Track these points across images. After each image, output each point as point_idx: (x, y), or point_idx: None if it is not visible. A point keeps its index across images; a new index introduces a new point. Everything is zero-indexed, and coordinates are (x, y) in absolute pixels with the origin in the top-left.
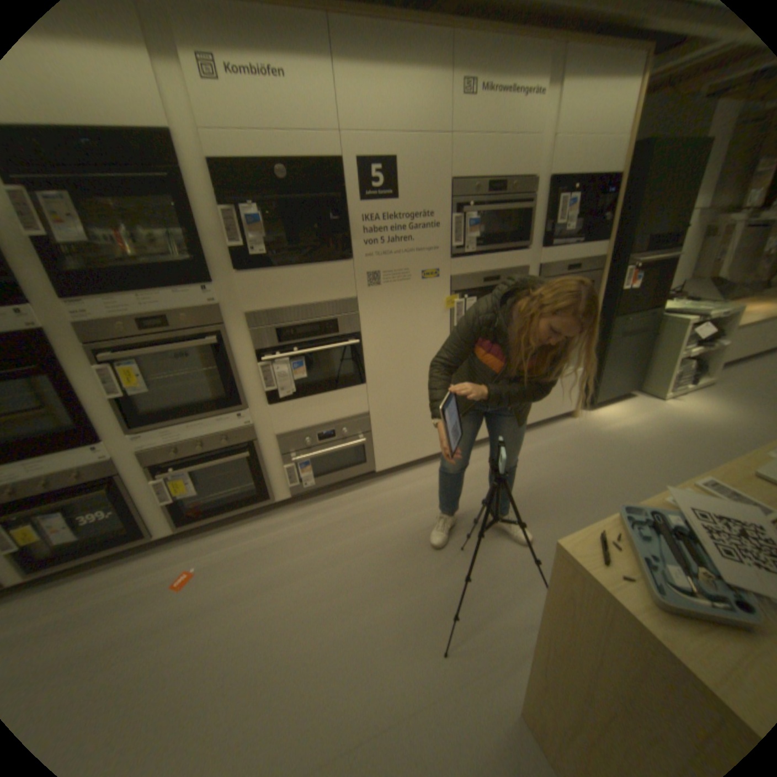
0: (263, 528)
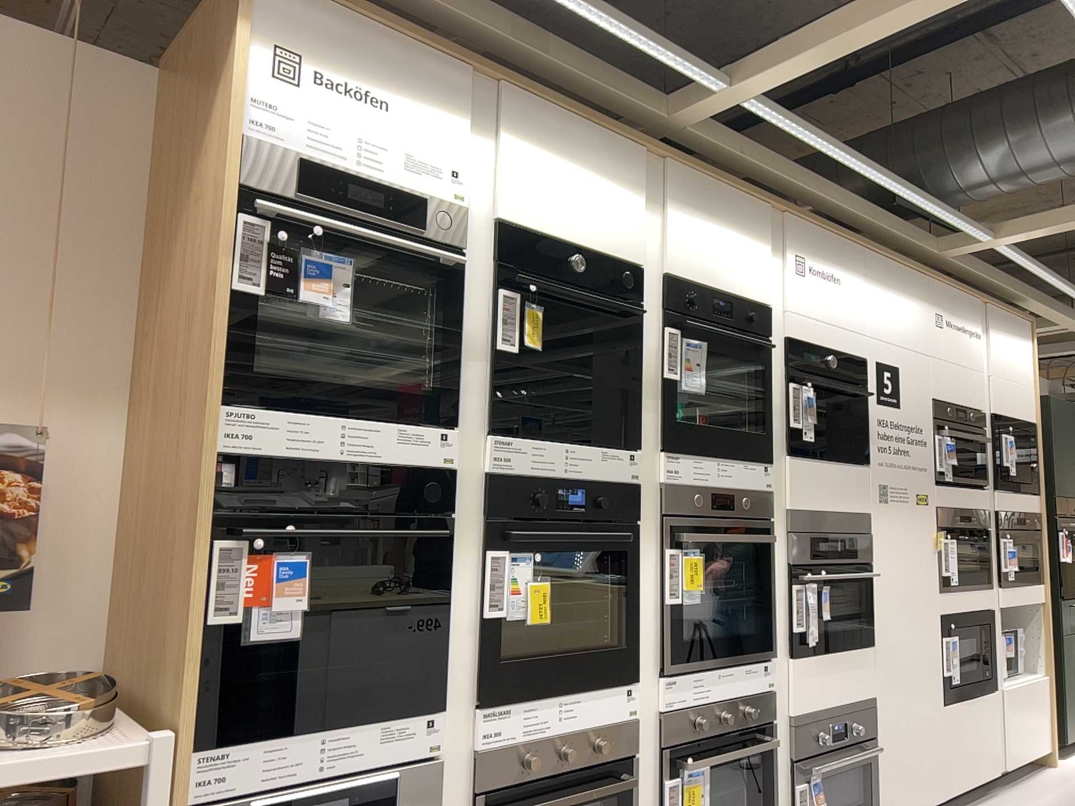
0: None
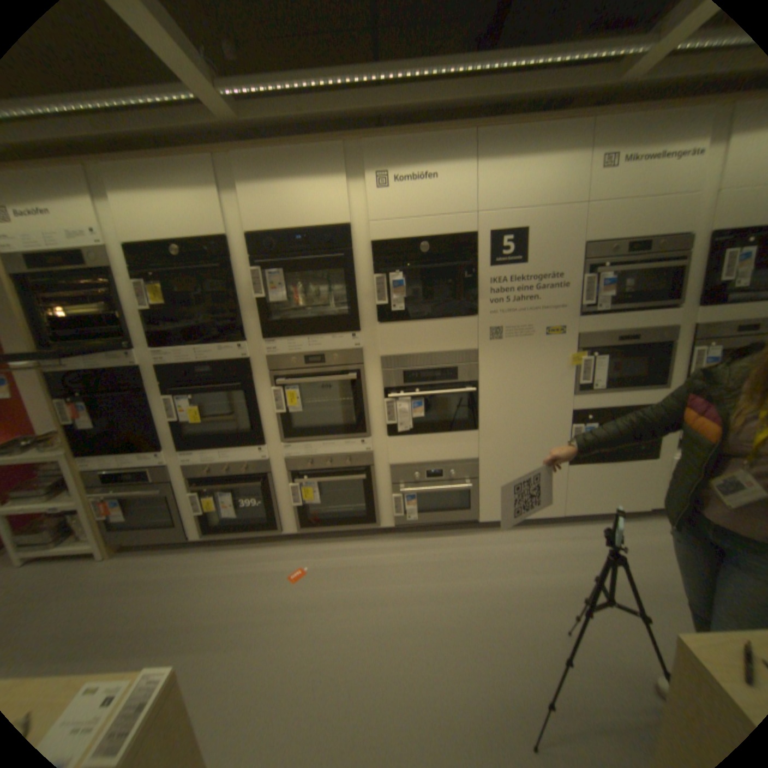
0: (367, 550)
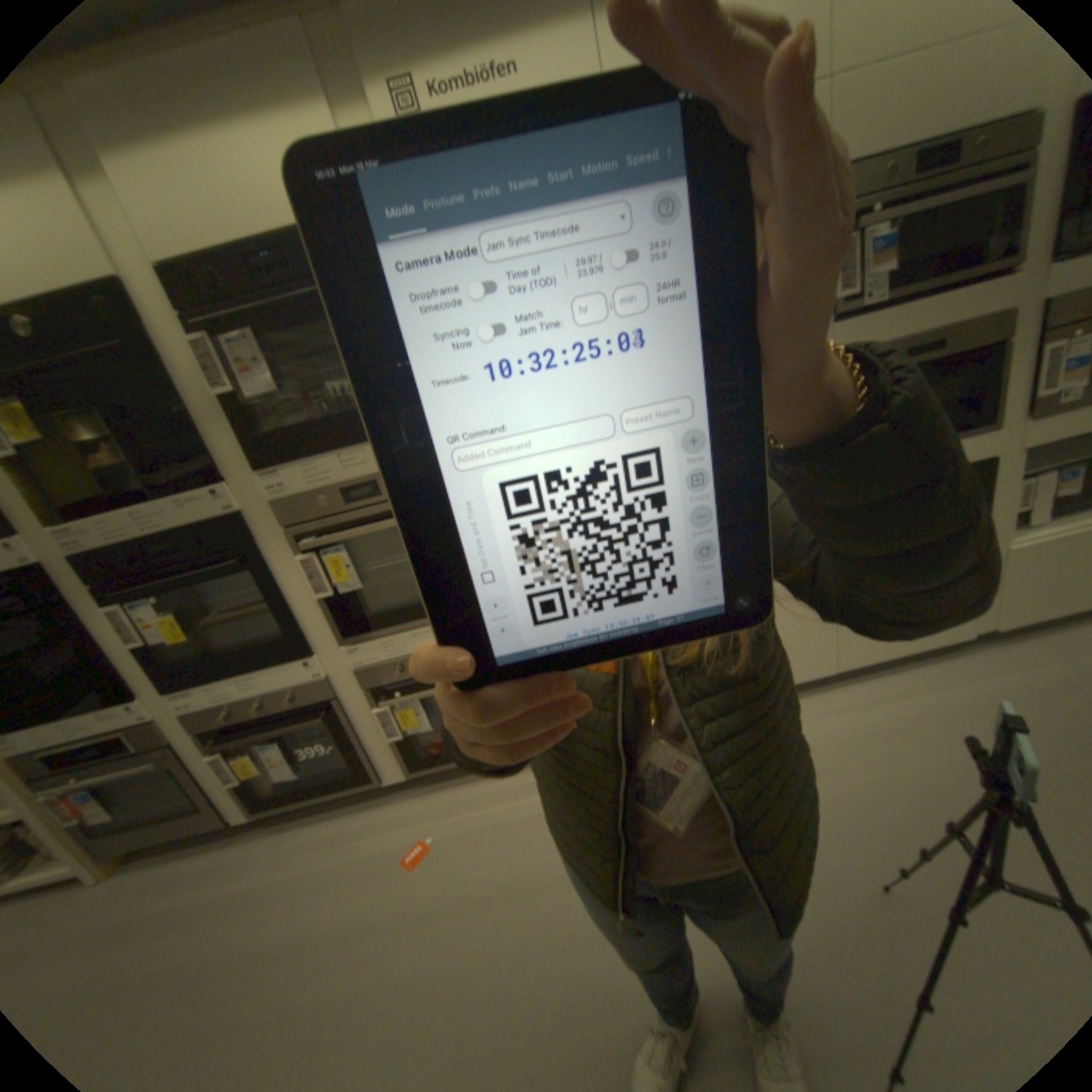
0: (525, 785)
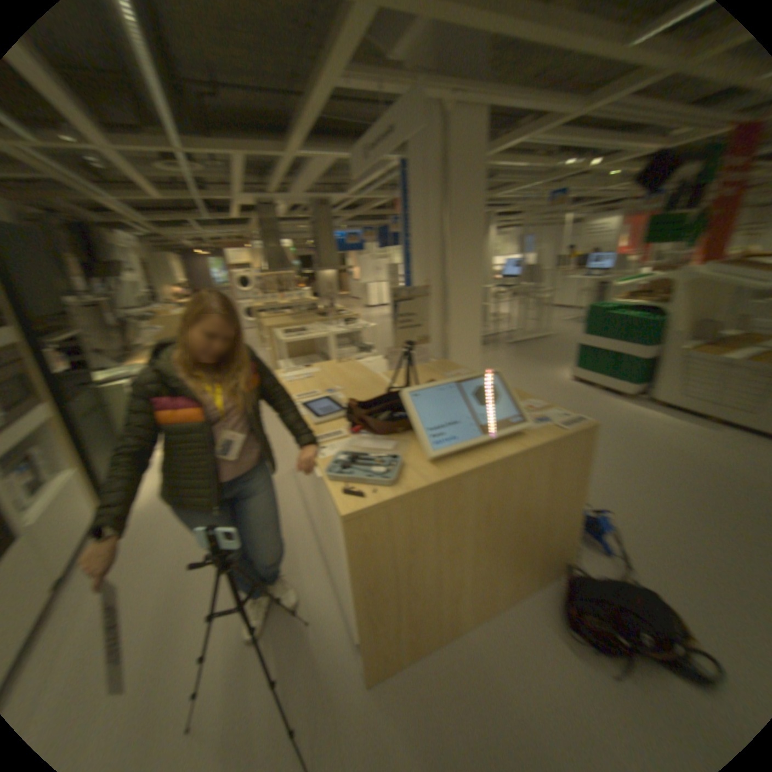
0: None
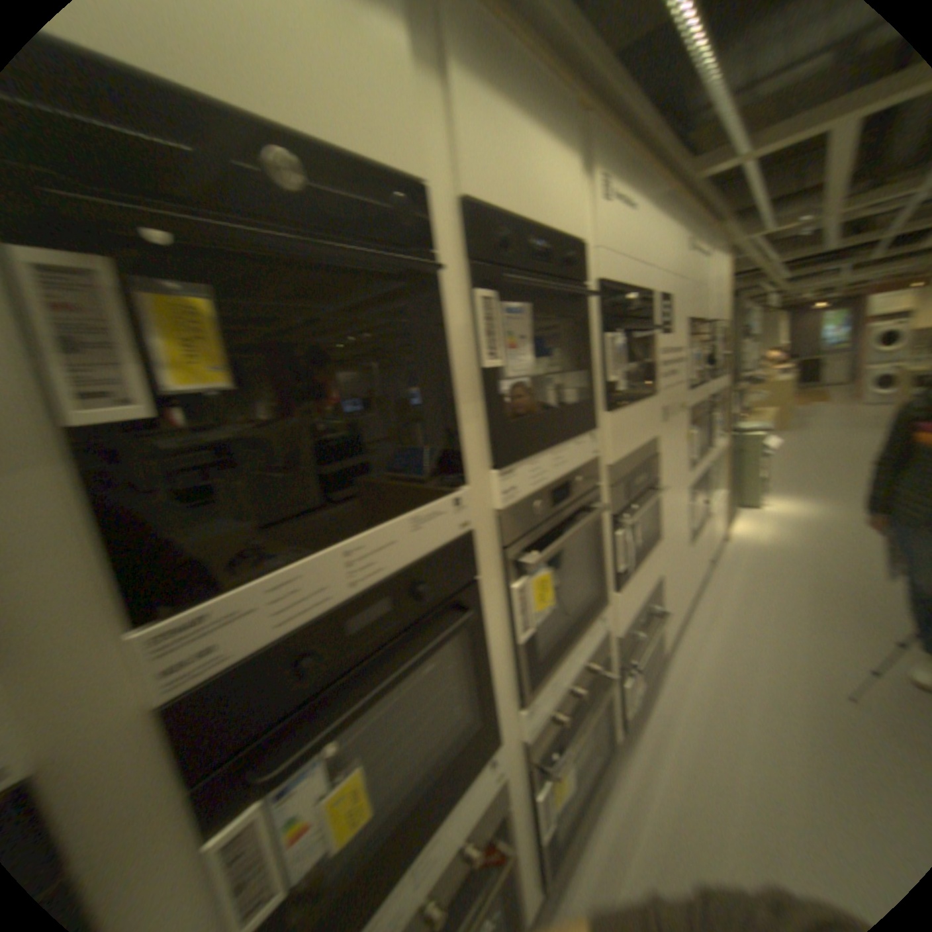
0: (628, 808)
